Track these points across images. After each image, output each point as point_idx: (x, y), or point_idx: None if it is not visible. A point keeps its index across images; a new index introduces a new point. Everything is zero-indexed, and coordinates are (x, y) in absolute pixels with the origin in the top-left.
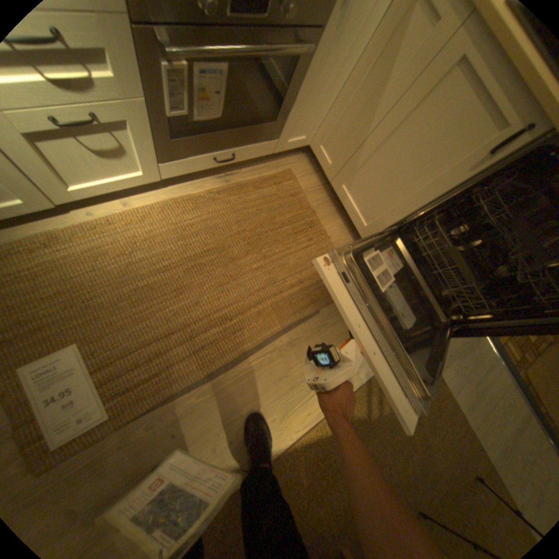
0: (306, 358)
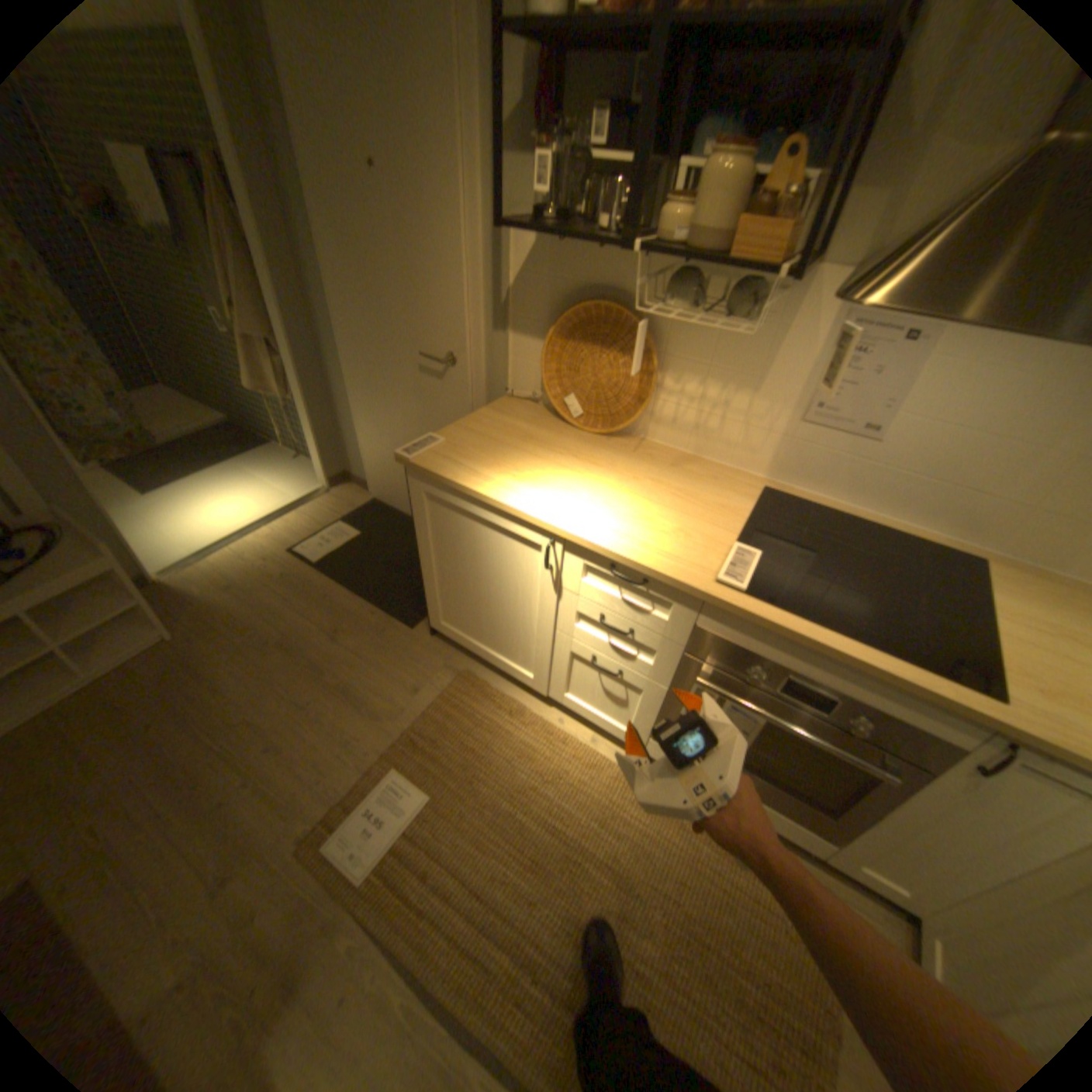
0: None
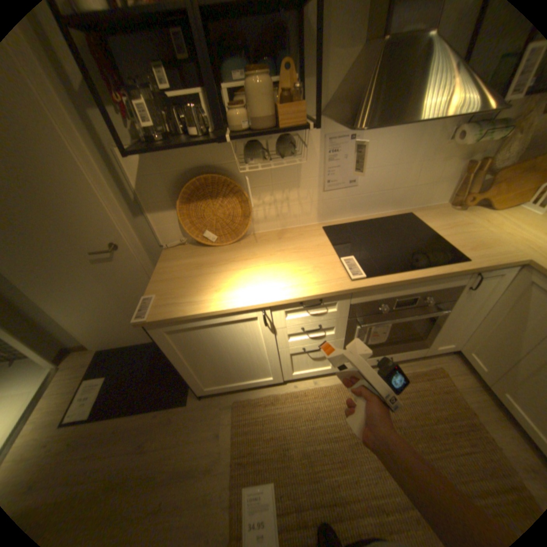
0: None
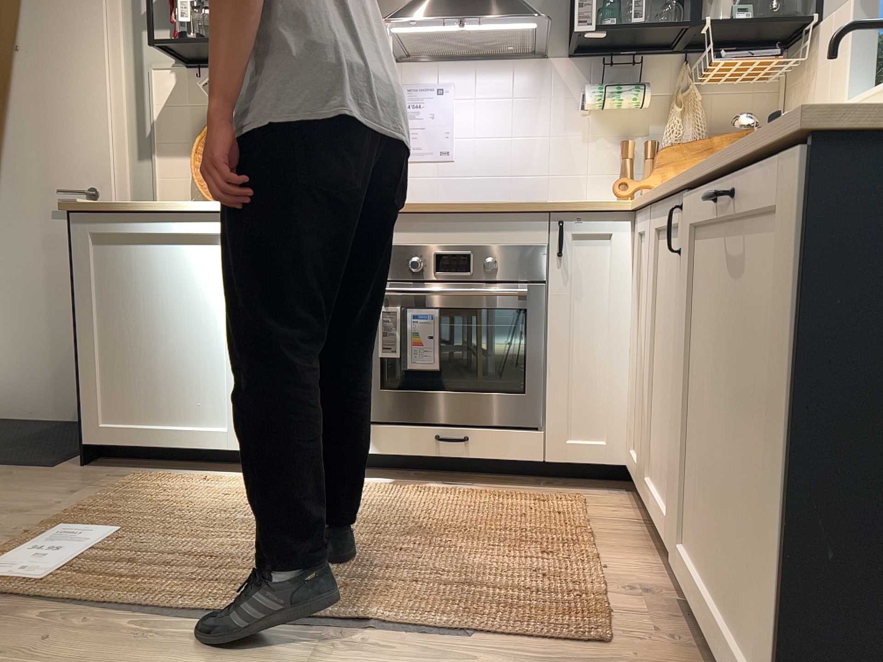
0: None
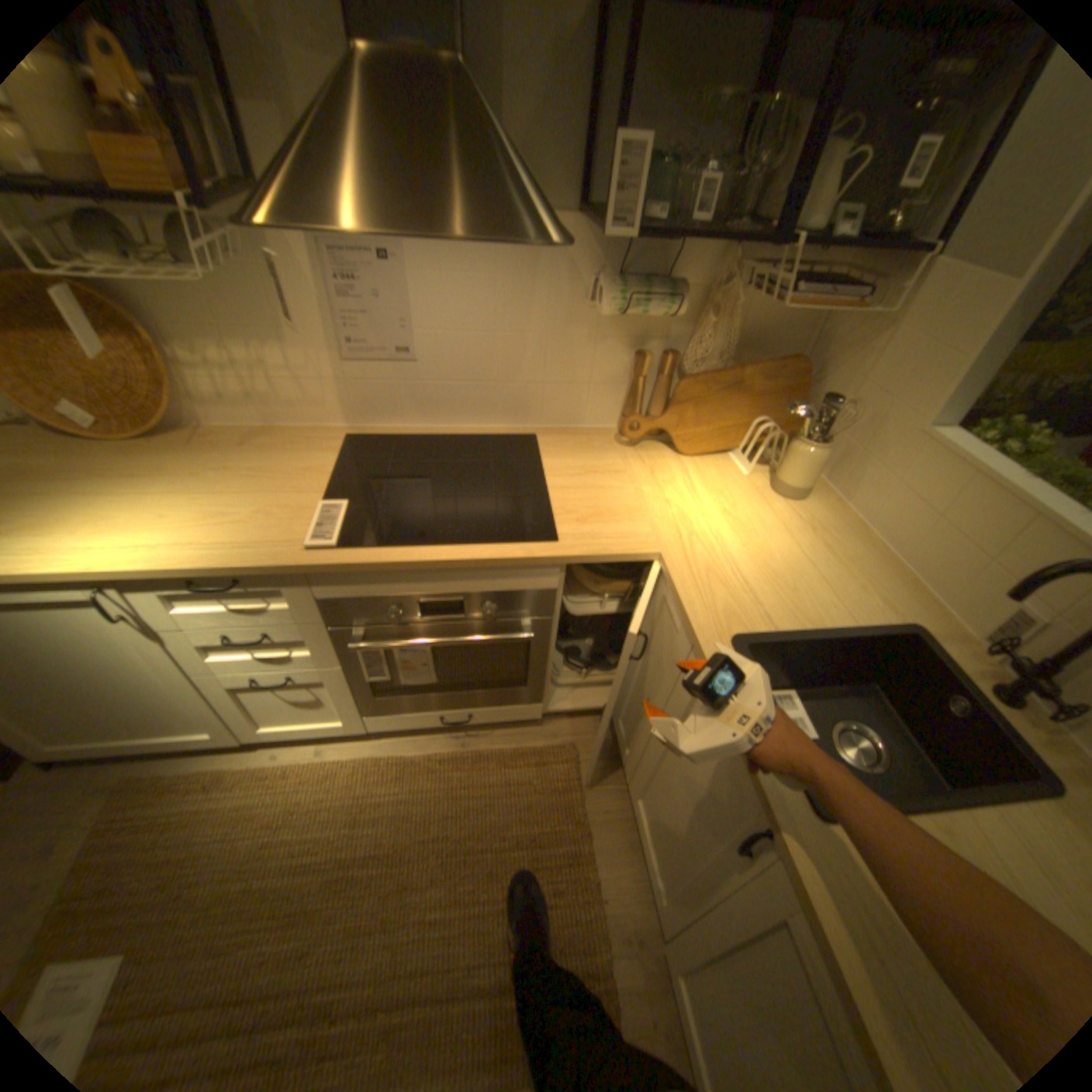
0: None
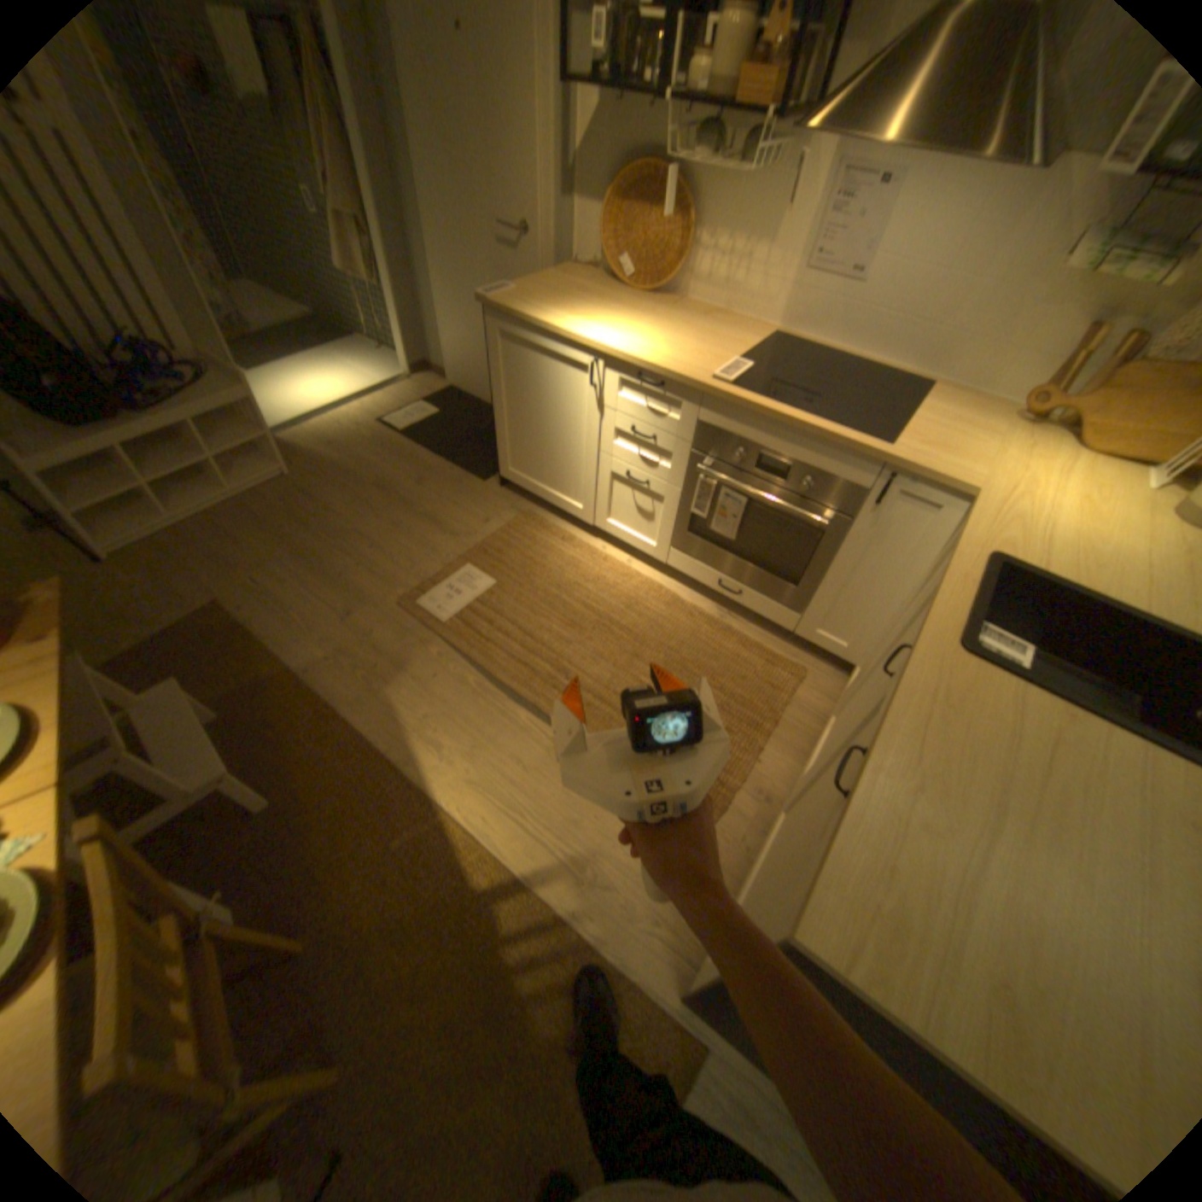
0: (558, 791)
